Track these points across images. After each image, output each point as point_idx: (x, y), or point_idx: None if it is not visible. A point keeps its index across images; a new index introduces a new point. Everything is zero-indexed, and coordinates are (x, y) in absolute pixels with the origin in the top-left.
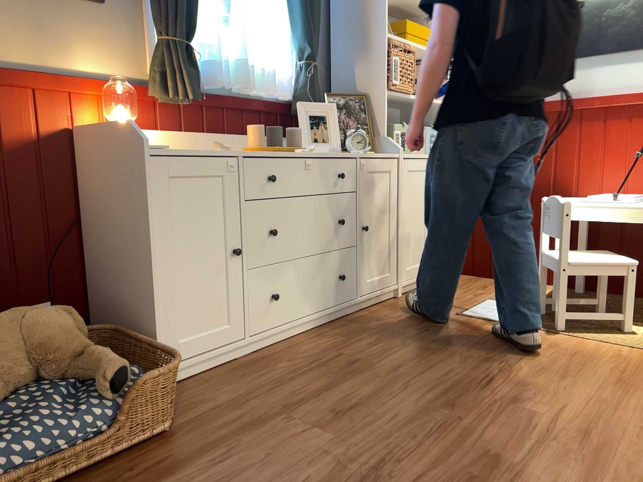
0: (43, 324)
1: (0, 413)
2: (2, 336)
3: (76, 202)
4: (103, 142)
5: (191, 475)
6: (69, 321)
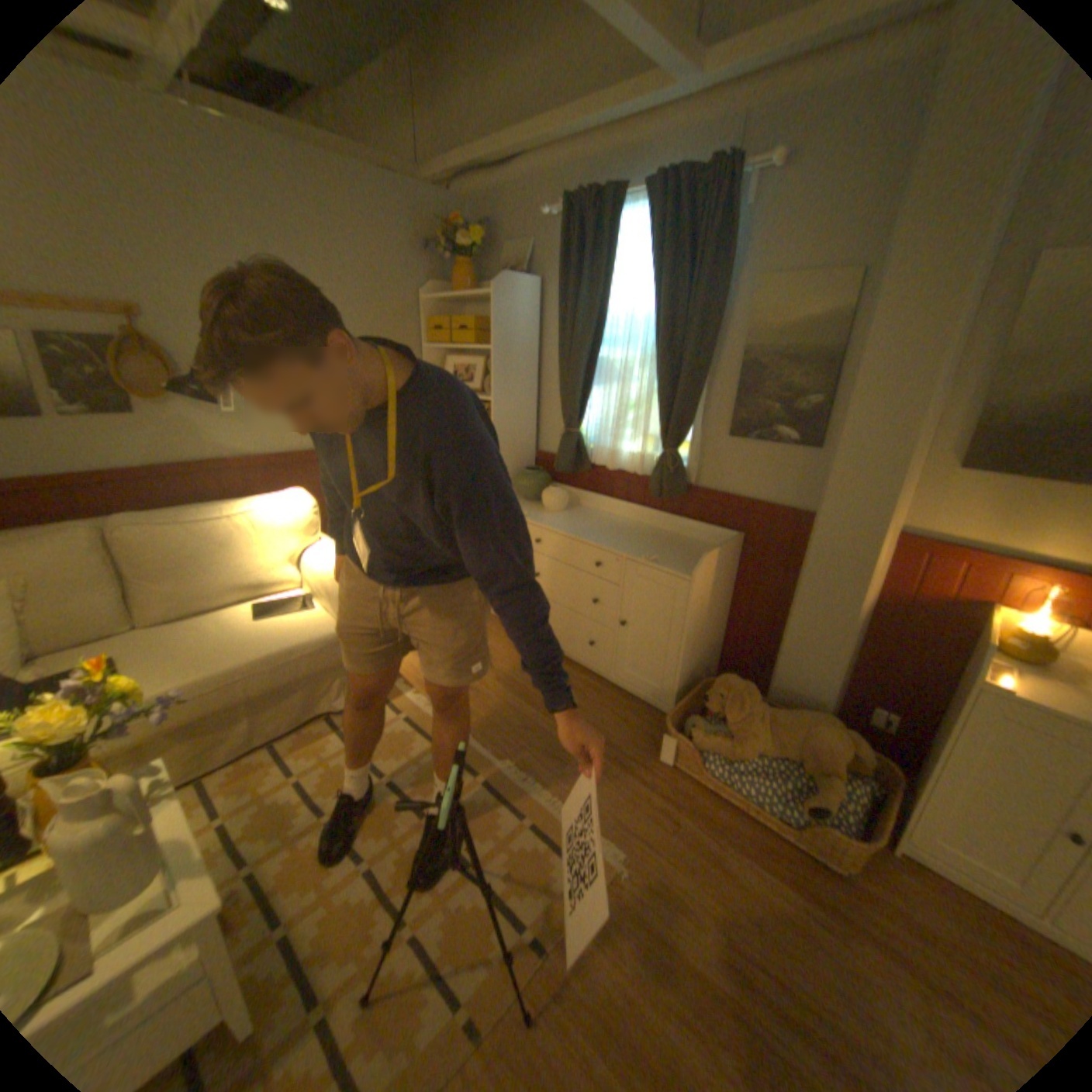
0: (823, 740)
1: (767, 764)
2: (798, 729)
3: (967, 663)
4: (987, 640)
5: (805, 909)
6: (845, 751)
